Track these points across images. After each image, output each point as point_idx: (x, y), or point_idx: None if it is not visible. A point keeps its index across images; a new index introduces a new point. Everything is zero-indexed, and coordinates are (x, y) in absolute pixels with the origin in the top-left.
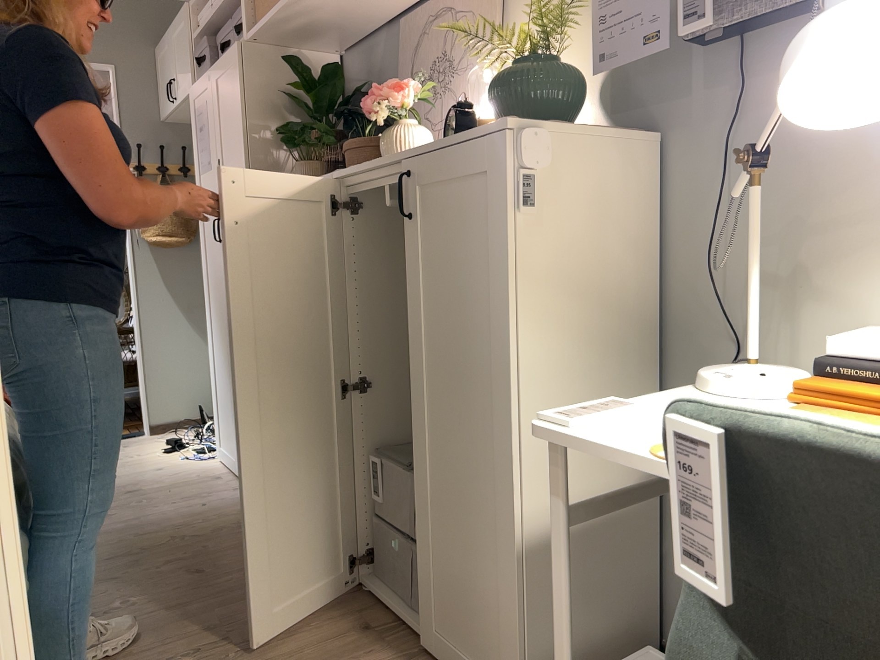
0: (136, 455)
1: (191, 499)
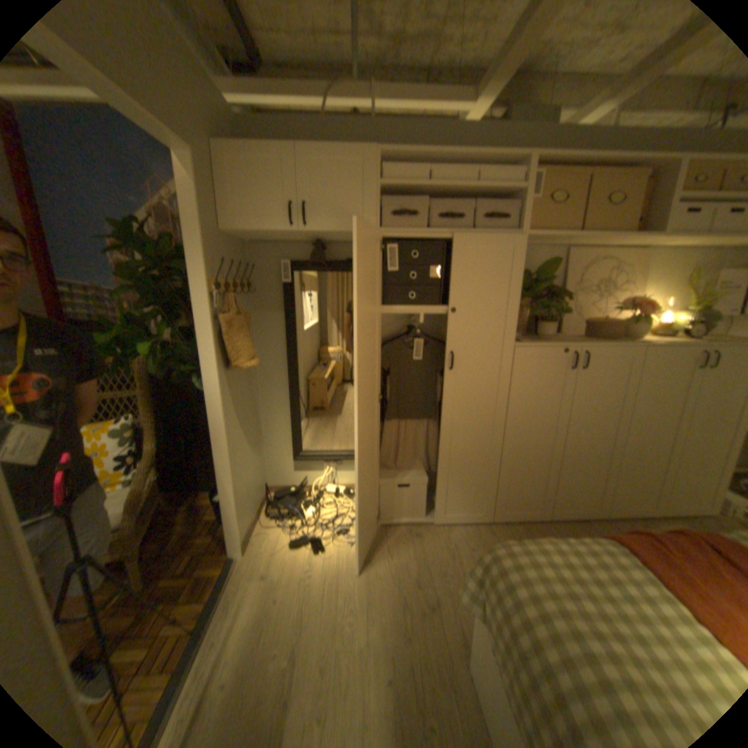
0: (304, 572)
1: (456, 553)
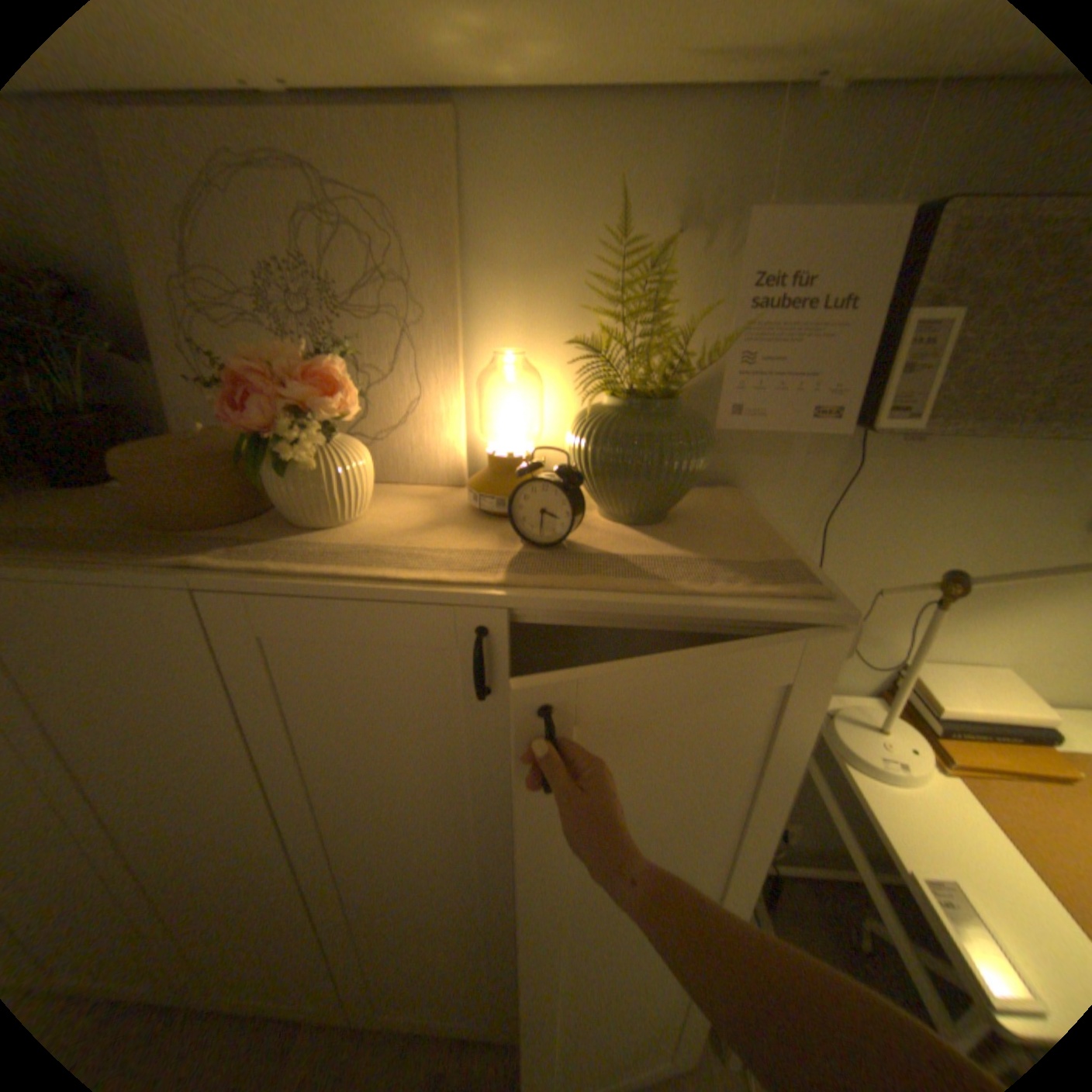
0: None
1: None
